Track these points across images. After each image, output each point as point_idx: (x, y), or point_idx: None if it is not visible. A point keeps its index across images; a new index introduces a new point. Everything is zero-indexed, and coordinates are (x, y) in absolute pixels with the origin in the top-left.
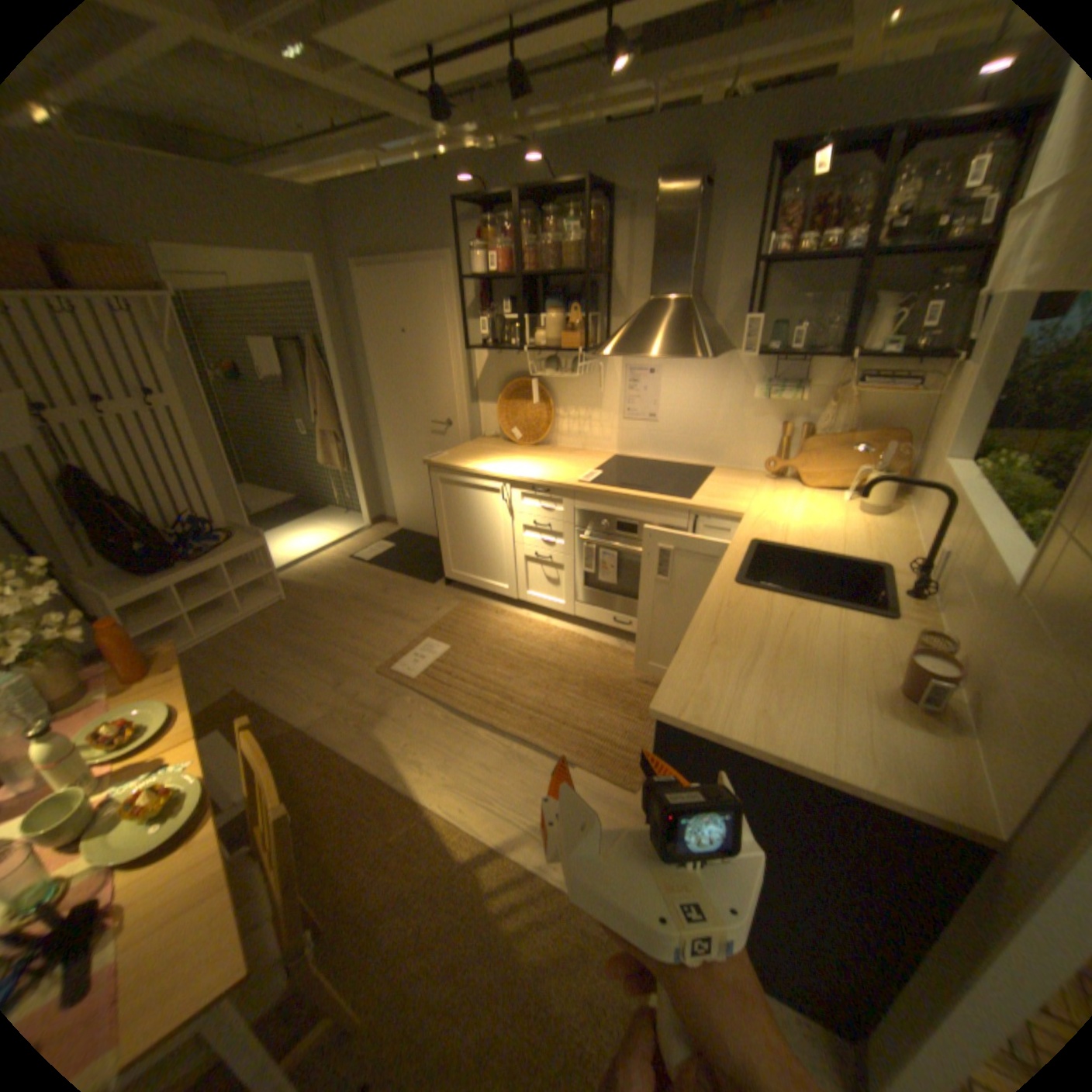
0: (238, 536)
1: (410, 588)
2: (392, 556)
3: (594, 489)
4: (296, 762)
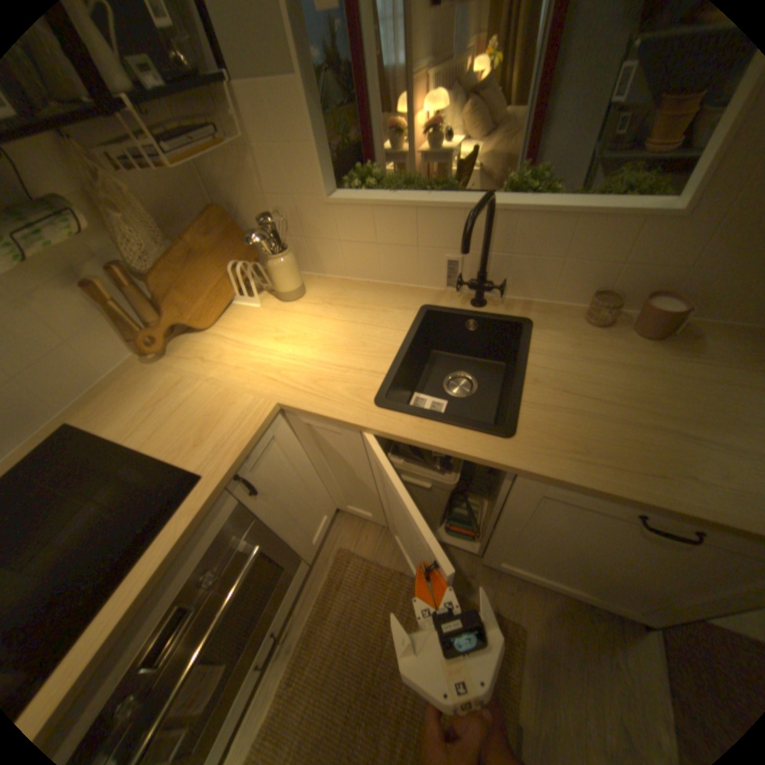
0: None
1: None
2: None
3: None
4: None
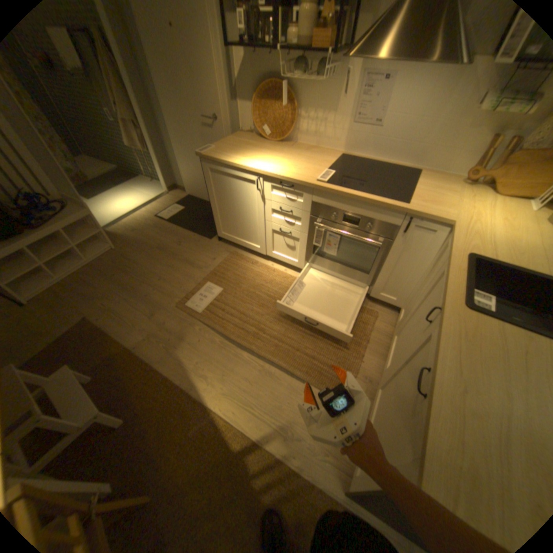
0: (70, 206)
1: (196, 242)
2: (183, 216)
3: (330, 188)
4: (127, 373)
